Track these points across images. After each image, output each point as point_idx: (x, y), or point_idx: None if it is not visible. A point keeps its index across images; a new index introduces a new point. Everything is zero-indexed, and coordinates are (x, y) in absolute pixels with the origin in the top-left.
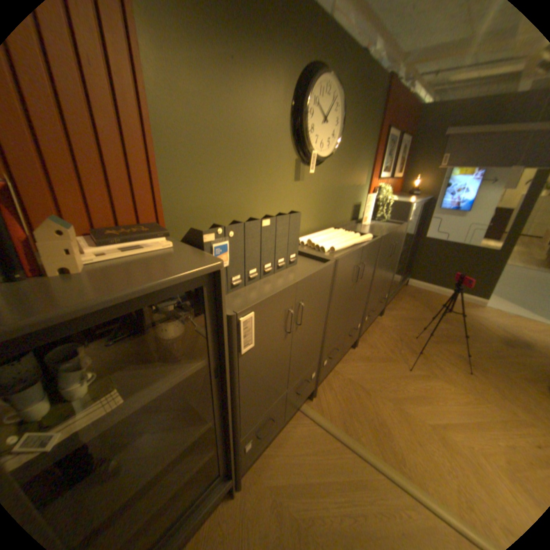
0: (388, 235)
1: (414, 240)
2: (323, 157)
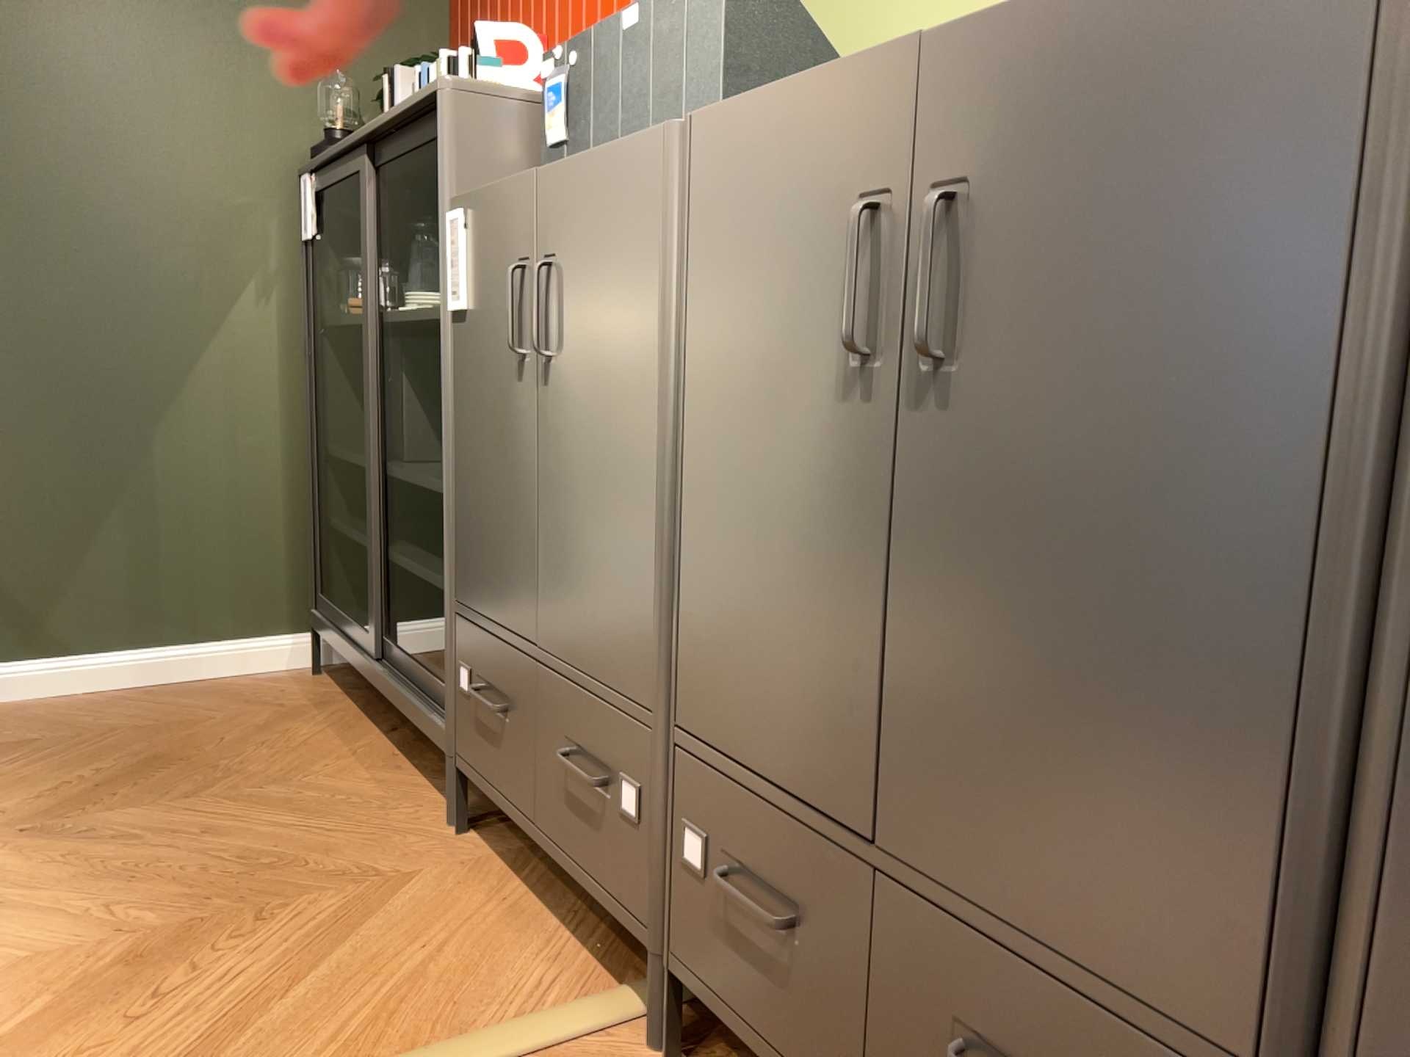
0: None
1: None
2: None
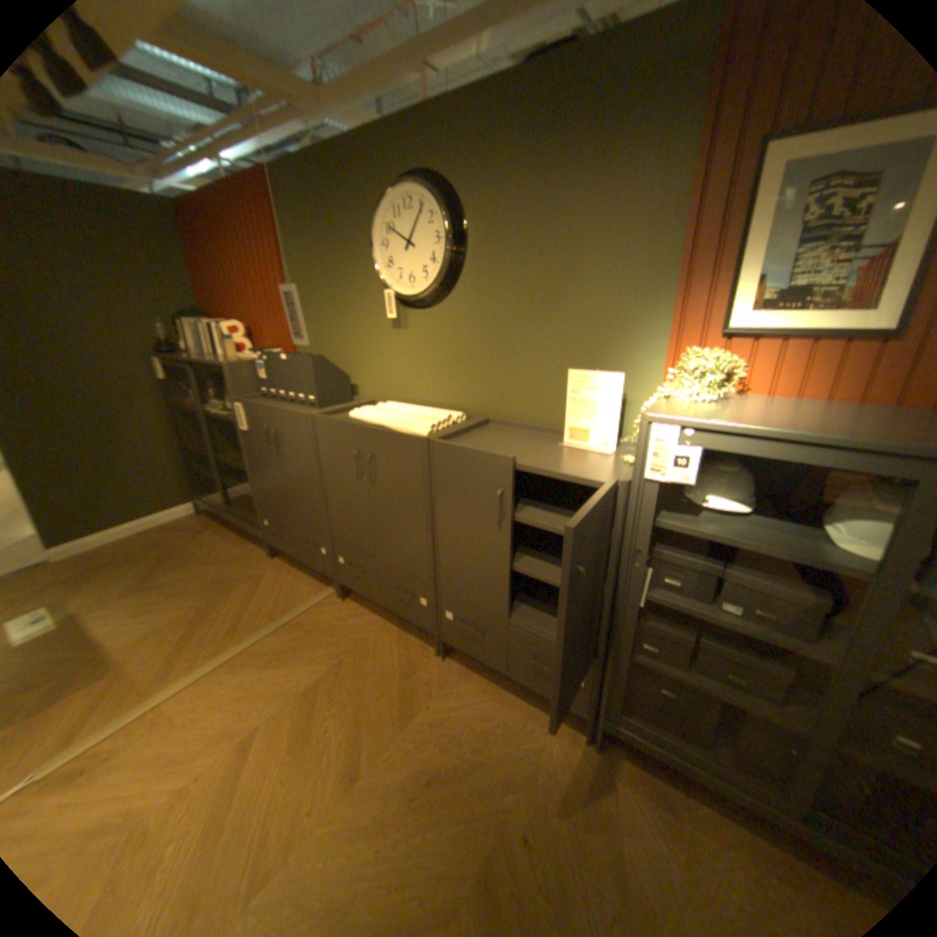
0: (458, 452)
1: None
2: (409, 296)
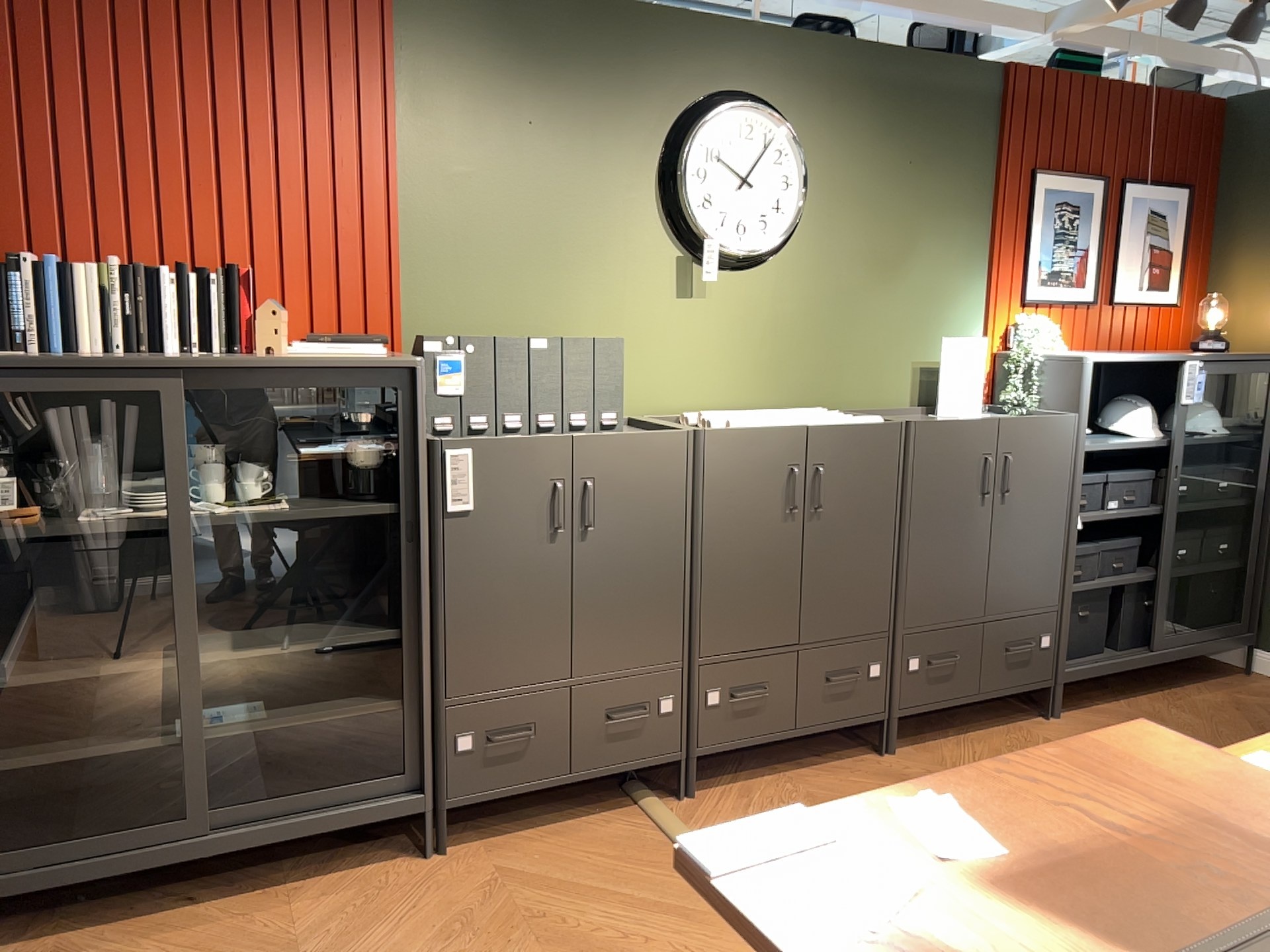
0: (947, 426)
1: (1234, 503)
2: (745, 251)
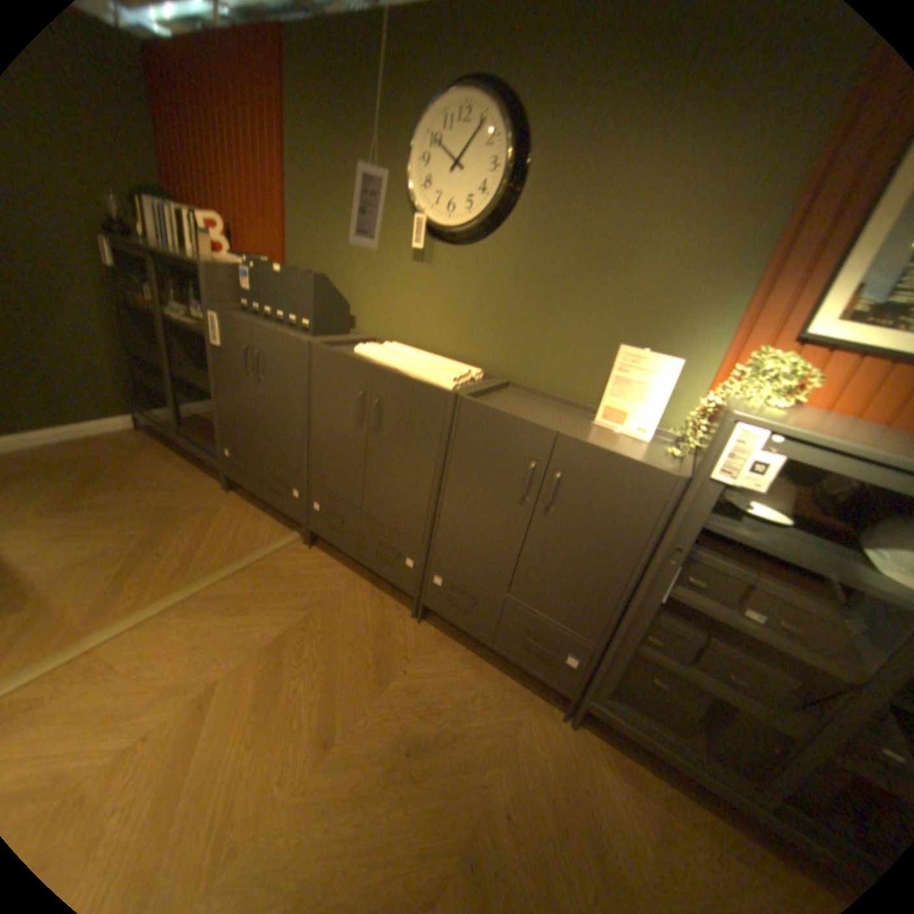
0: (492, 413)
1: None
2: (445, 226)
